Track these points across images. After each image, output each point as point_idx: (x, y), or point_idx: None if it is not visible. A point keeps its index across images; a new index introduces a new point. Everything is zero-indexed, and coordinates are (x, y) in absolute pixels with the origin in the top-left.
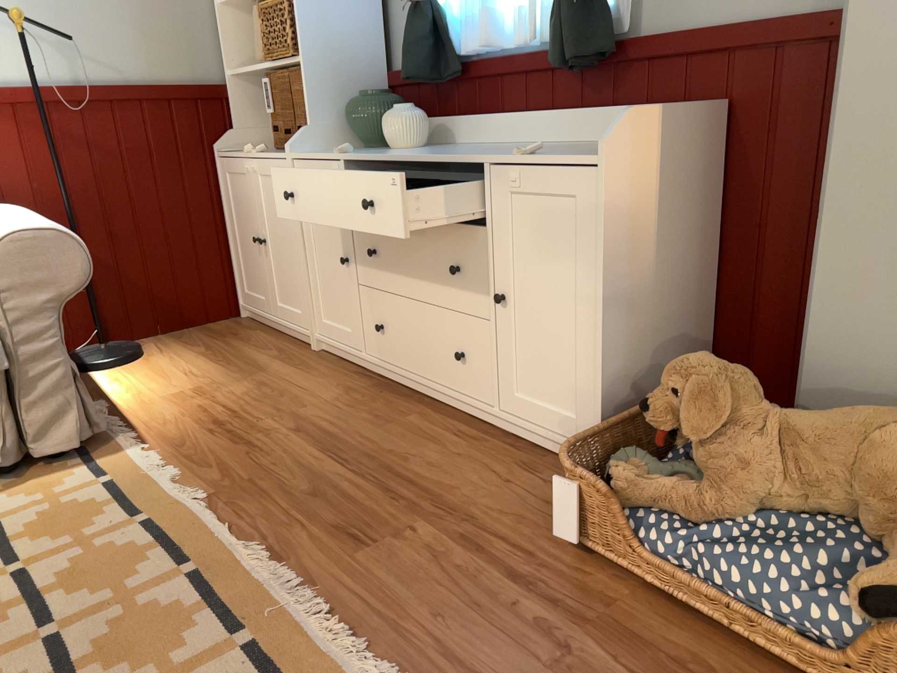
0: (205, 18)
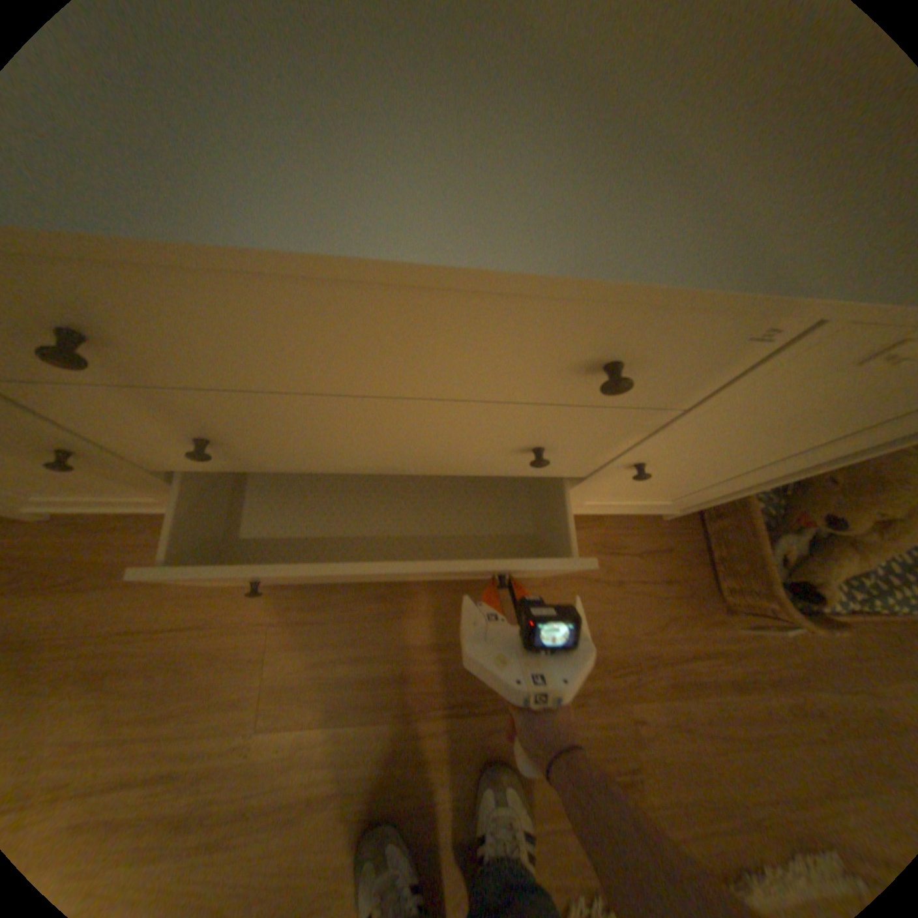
0: None
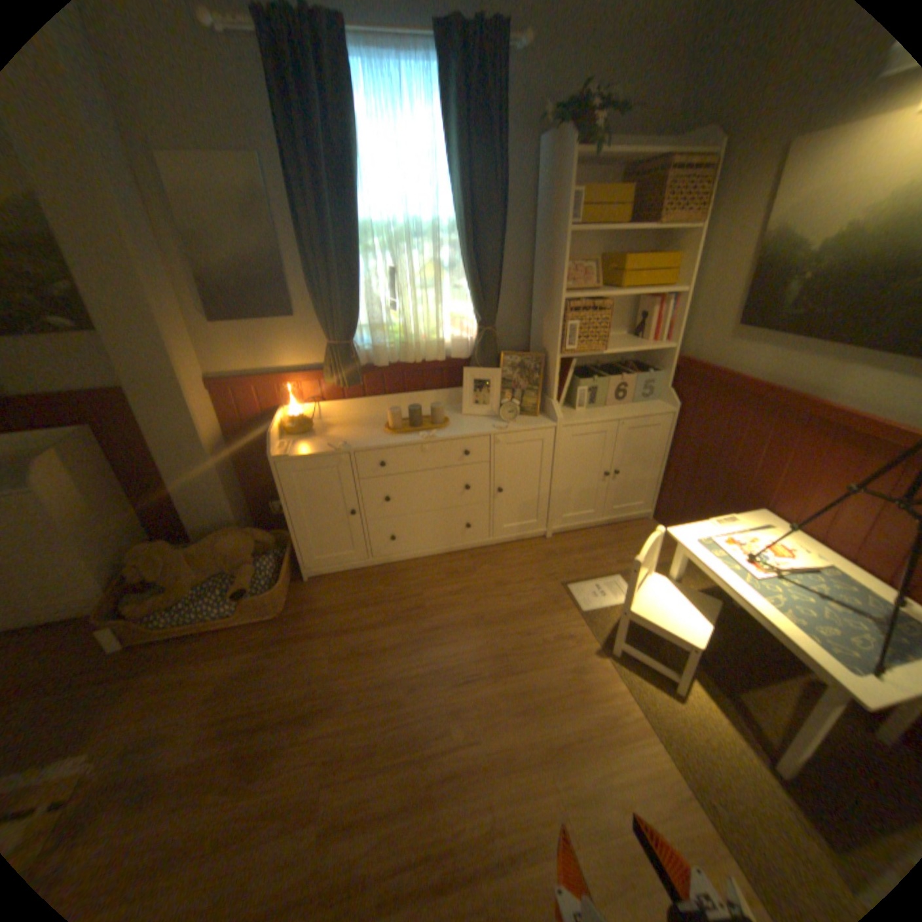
0: None
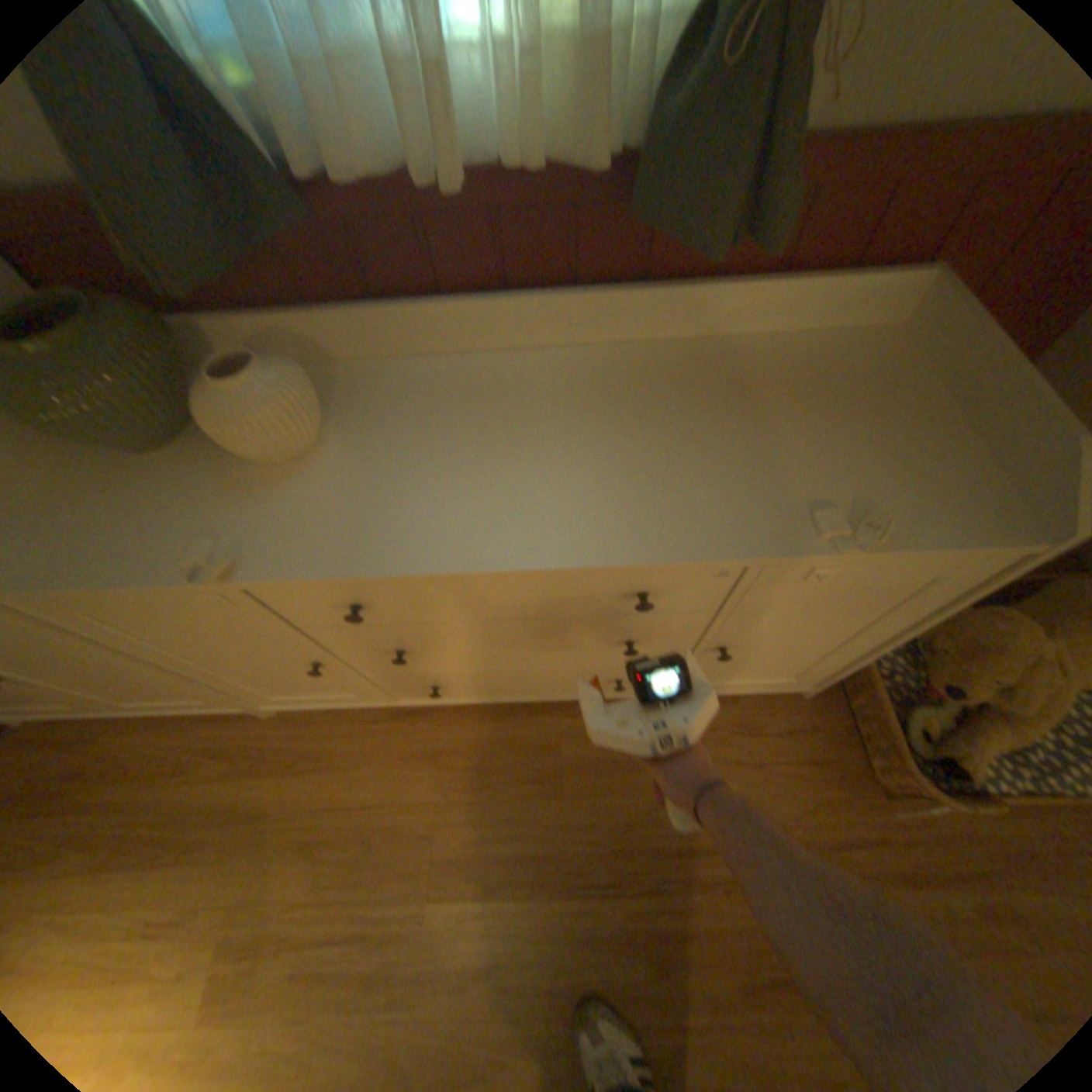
0: None
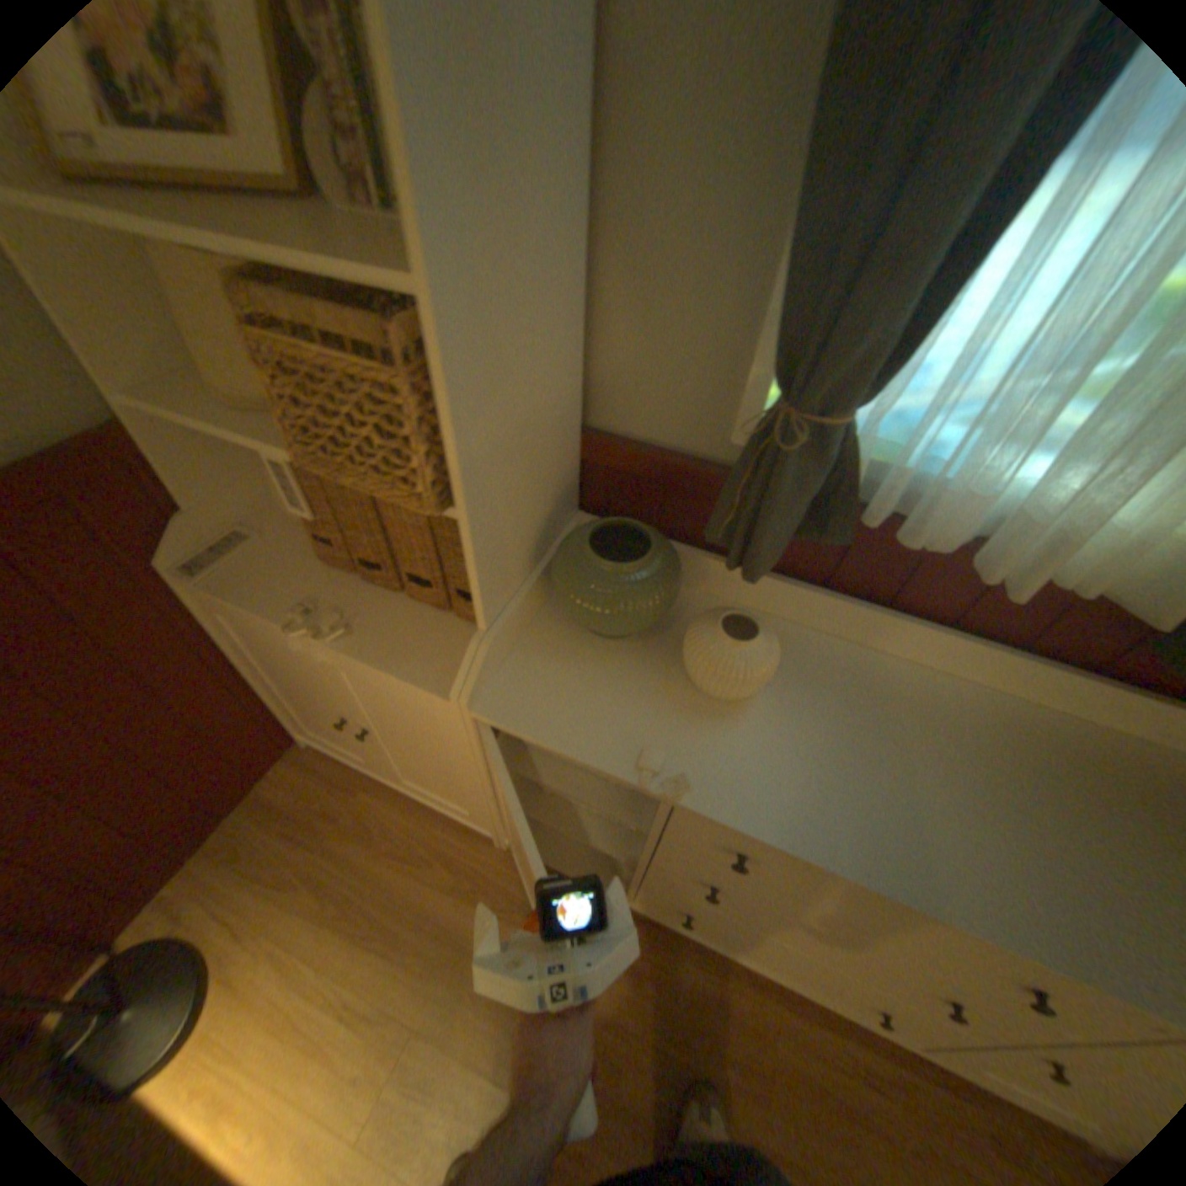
0: None
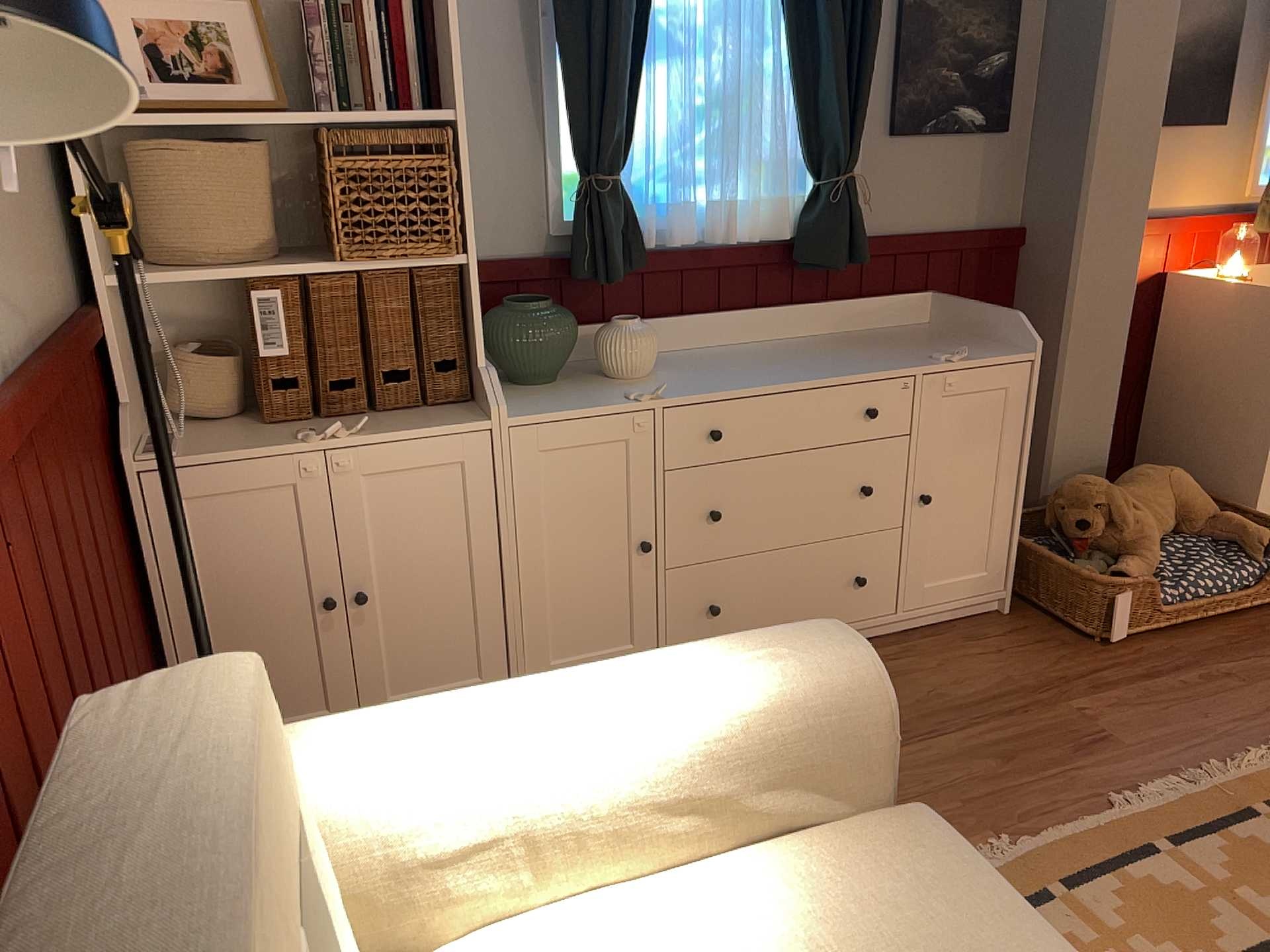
0: (38, 152)
